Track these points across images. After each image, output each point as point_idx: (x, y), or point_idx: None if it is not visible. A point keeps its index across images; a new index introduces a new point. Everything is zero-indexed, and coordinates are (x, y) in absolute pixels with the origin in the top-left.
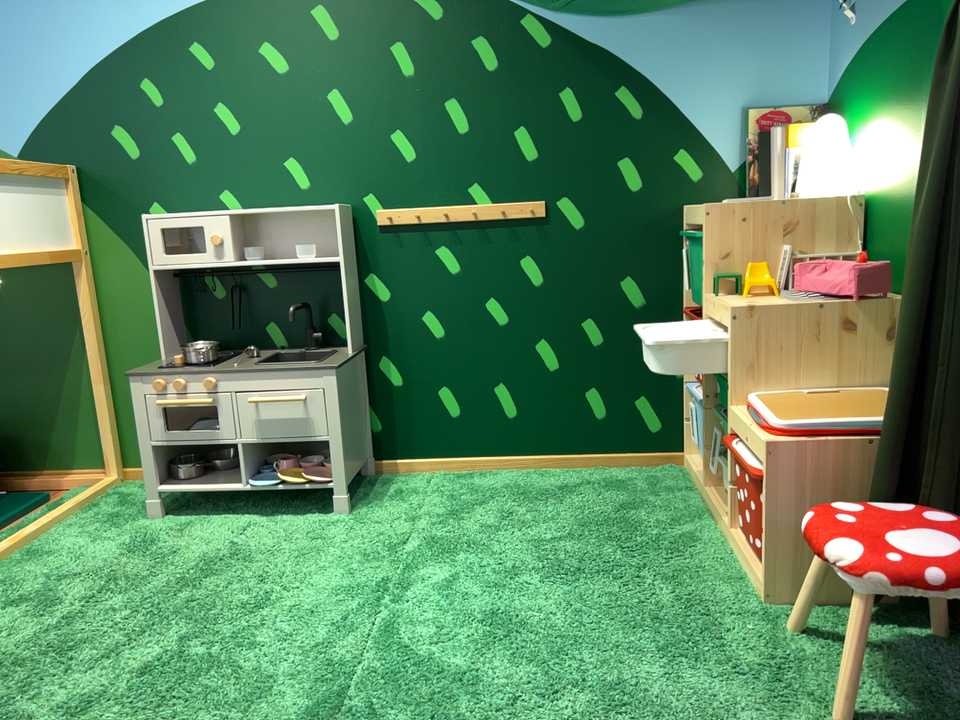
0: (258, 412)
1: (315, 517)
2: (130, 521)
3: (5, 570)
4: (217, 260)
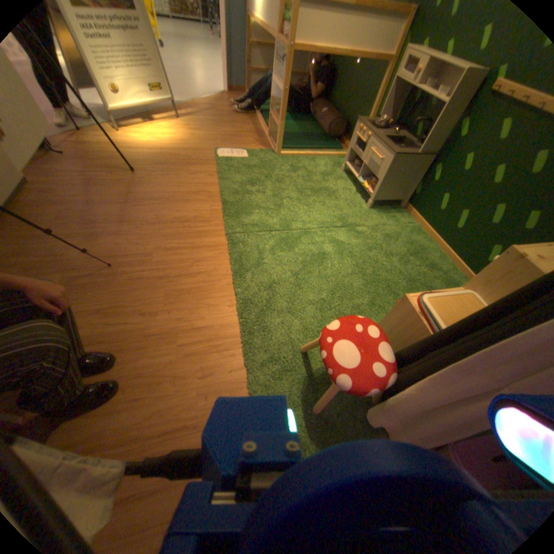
0: (372, 154)
1: (363, 201)
2: (337, 167)
3: (303, 159)
4: (413, 80)
